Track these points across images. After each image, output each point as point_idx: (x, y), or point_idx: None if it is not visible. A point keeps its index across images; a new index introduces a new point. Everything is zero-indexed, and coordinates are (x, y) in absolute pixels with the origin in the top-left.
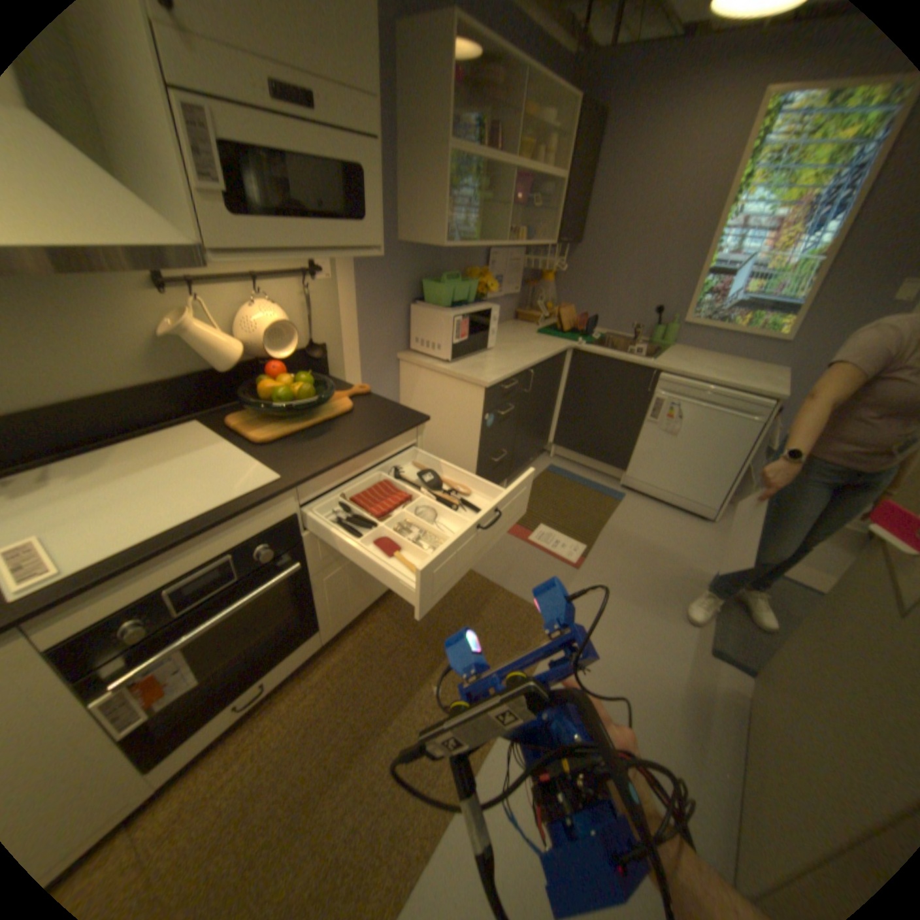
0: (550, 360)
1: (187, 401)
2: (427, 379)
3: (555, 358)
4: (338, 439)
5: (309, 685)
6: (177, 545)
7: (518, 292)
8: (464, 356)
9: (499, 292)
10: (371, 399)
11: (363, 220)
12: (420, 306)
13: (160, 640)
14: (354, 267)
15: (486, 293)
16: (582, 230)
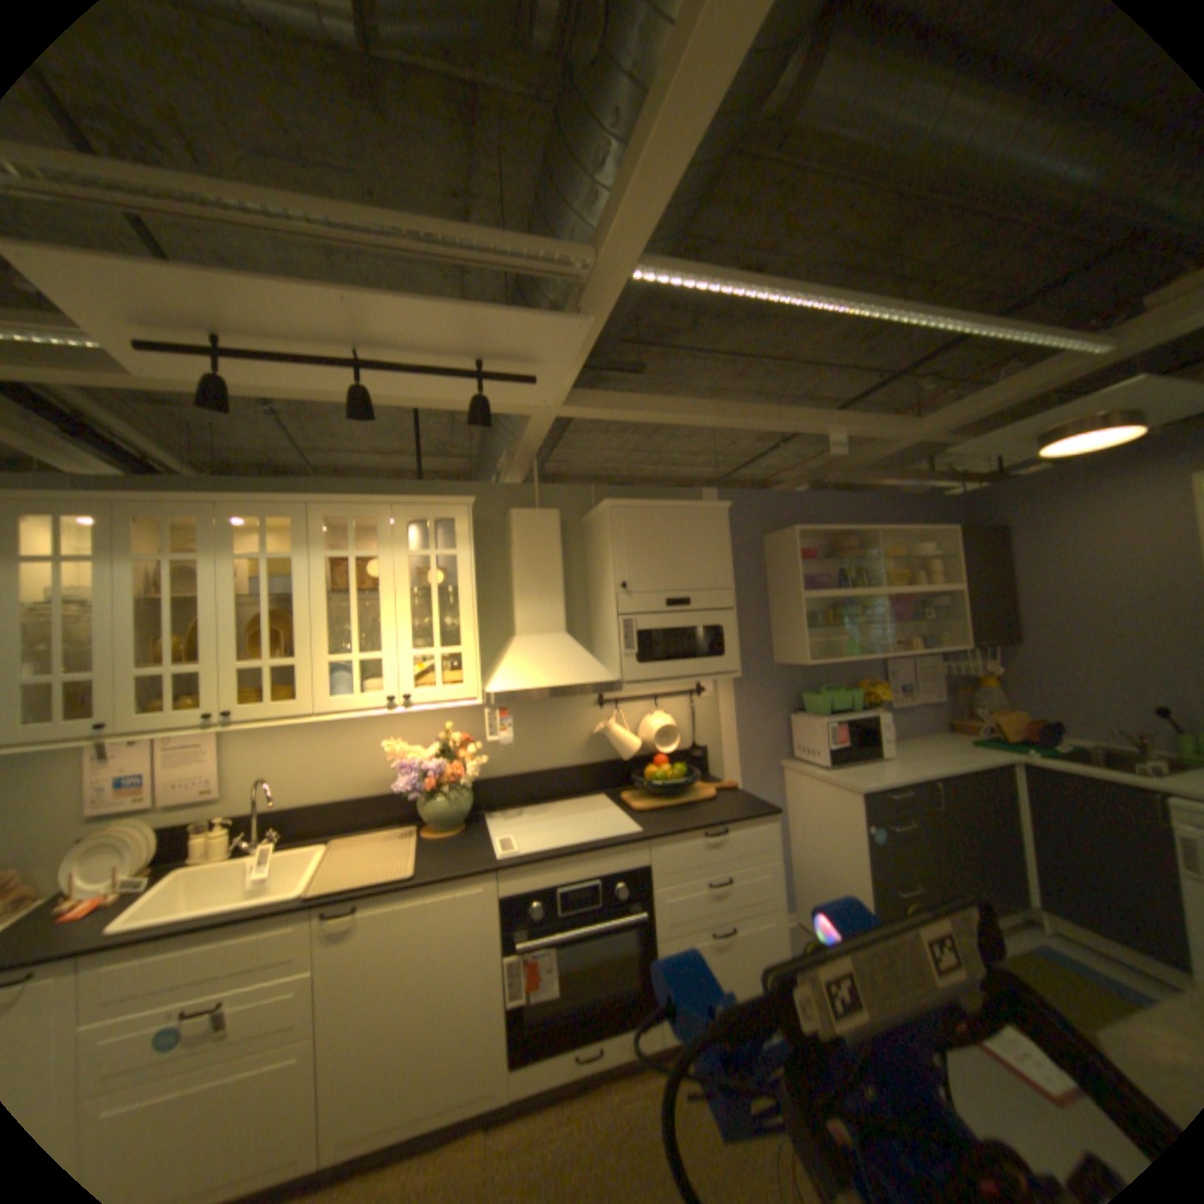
0: (980, 778)
1: (602, 783)
2: (810, 789)
3: (990, 776)
4: (694, 818)
5: (646, 1094)
6: (573, 858)
7: (946, 703)
8: (854, 767)
9: (911, 703)
10: (736, 795)
11: (723, 658)
12: (800, 717)
13: (549, 935)
14: (733, 688)
15: (885, 704)
16: (1019, 631)
